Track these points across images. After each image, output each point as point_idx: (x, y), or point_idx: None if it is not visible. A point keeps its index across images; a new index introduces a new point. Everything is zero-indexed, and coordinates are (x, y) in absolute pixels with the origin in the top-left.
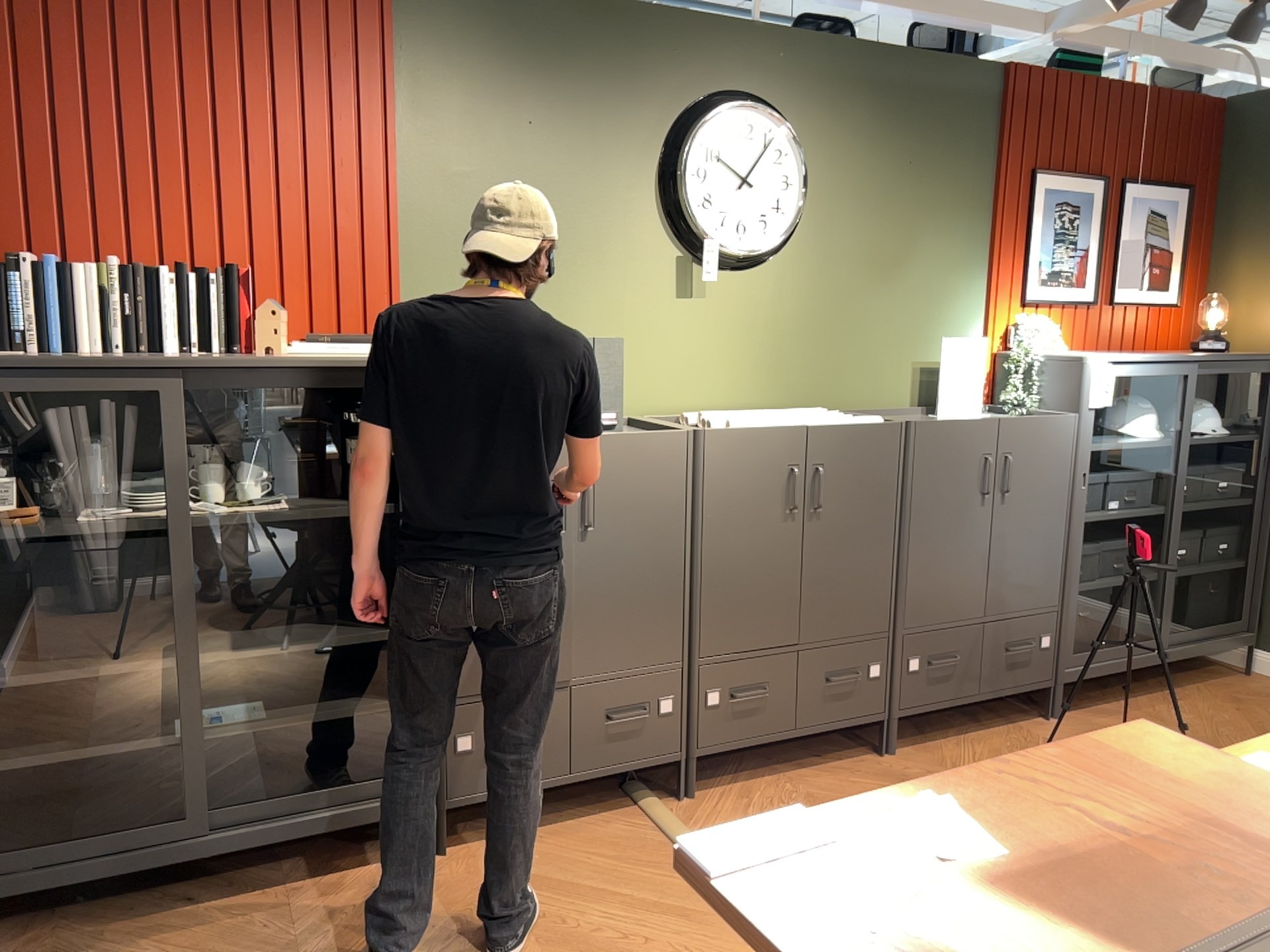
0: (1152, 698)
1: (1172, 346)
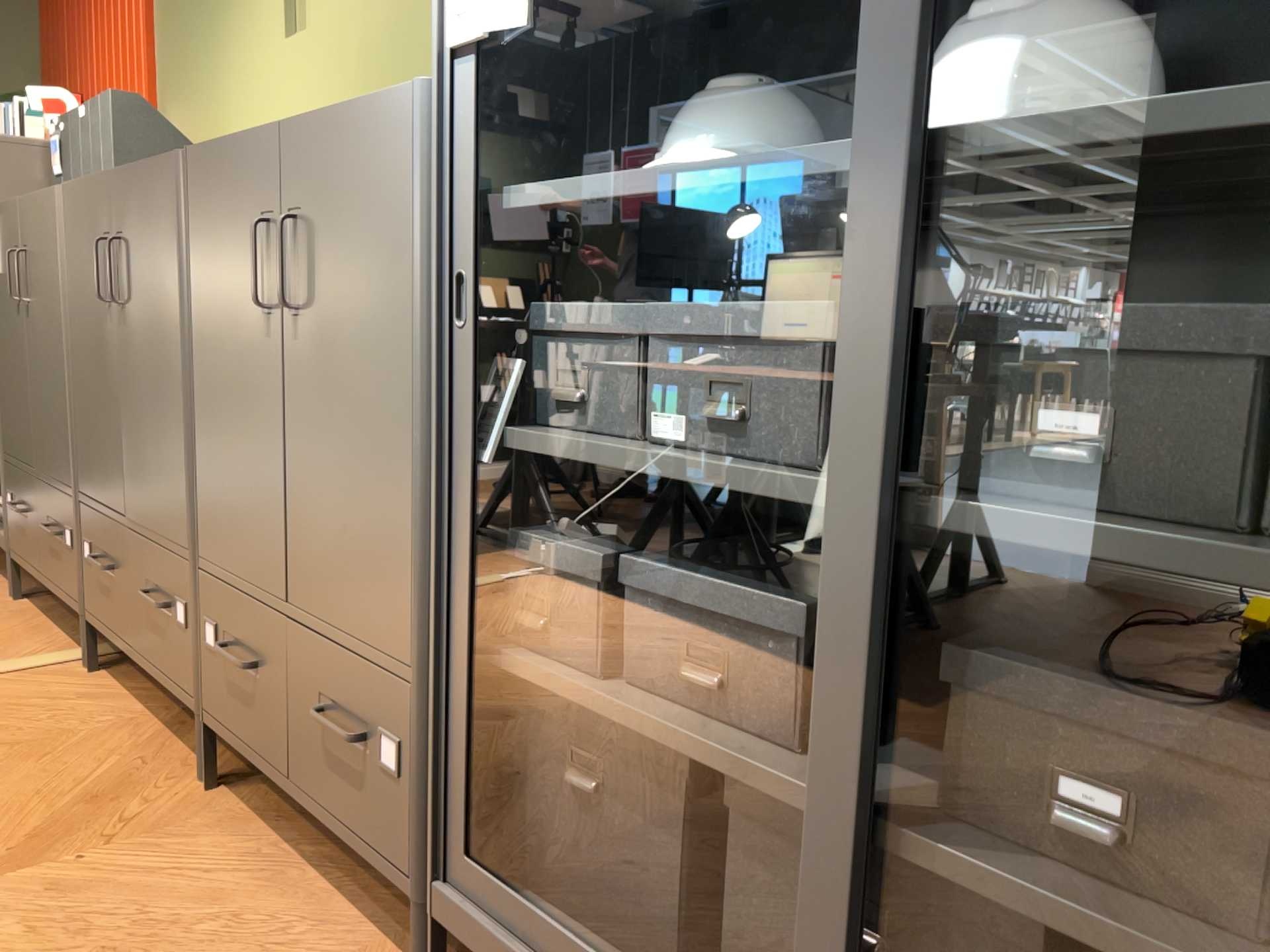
0: None
1: None
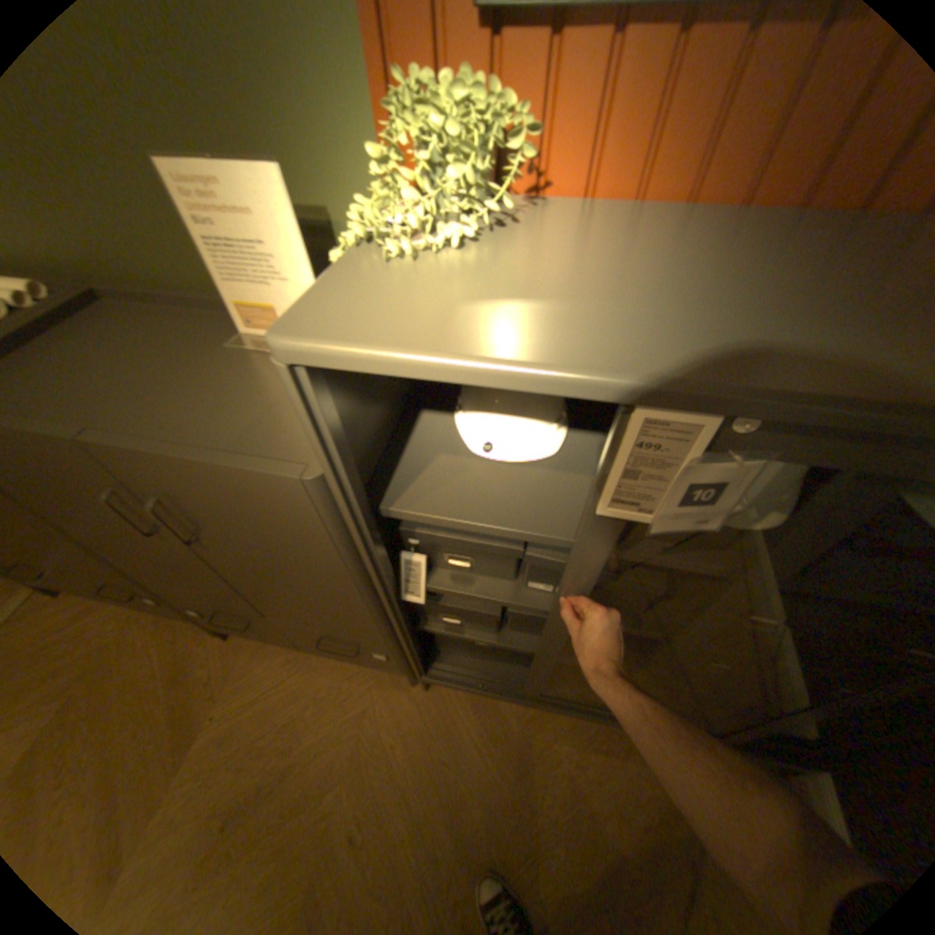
0: (574, 727)
1: None
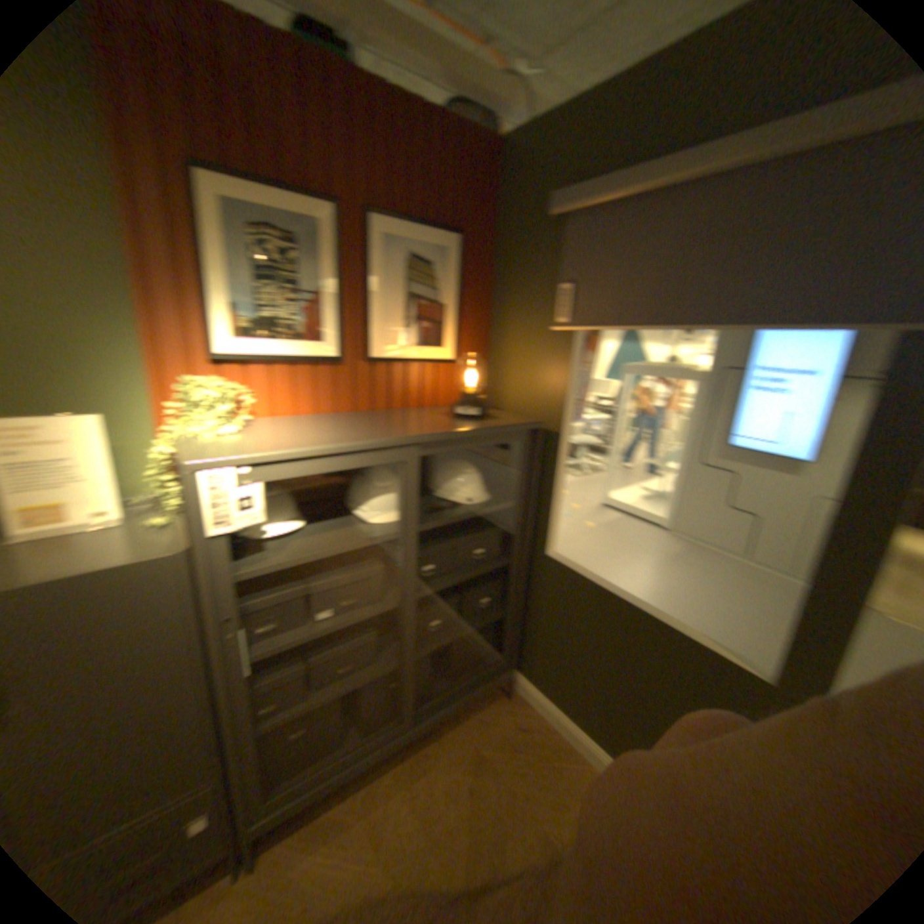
0: (394, 776)
1: (451, 400)
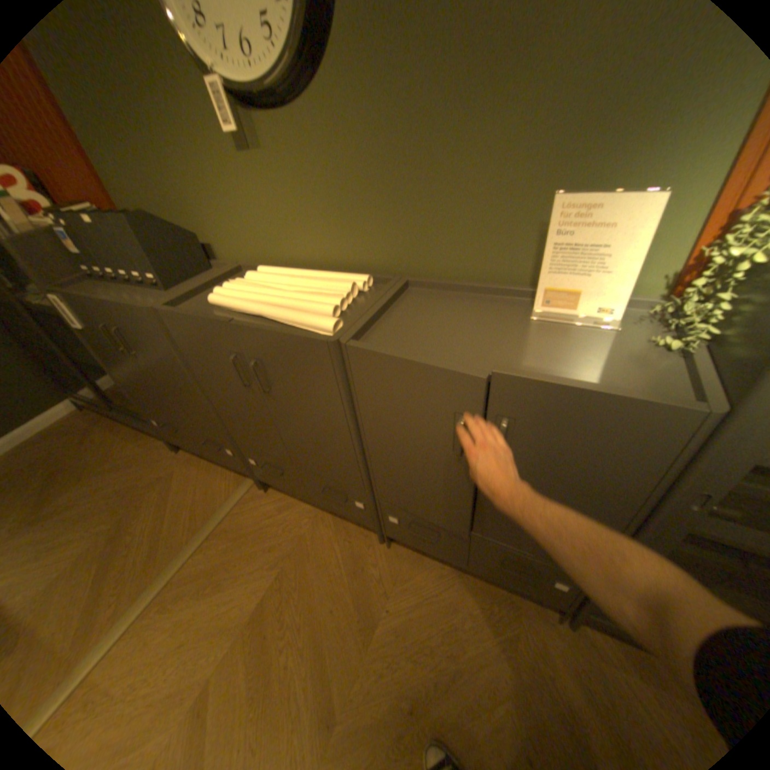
0: None
1: None
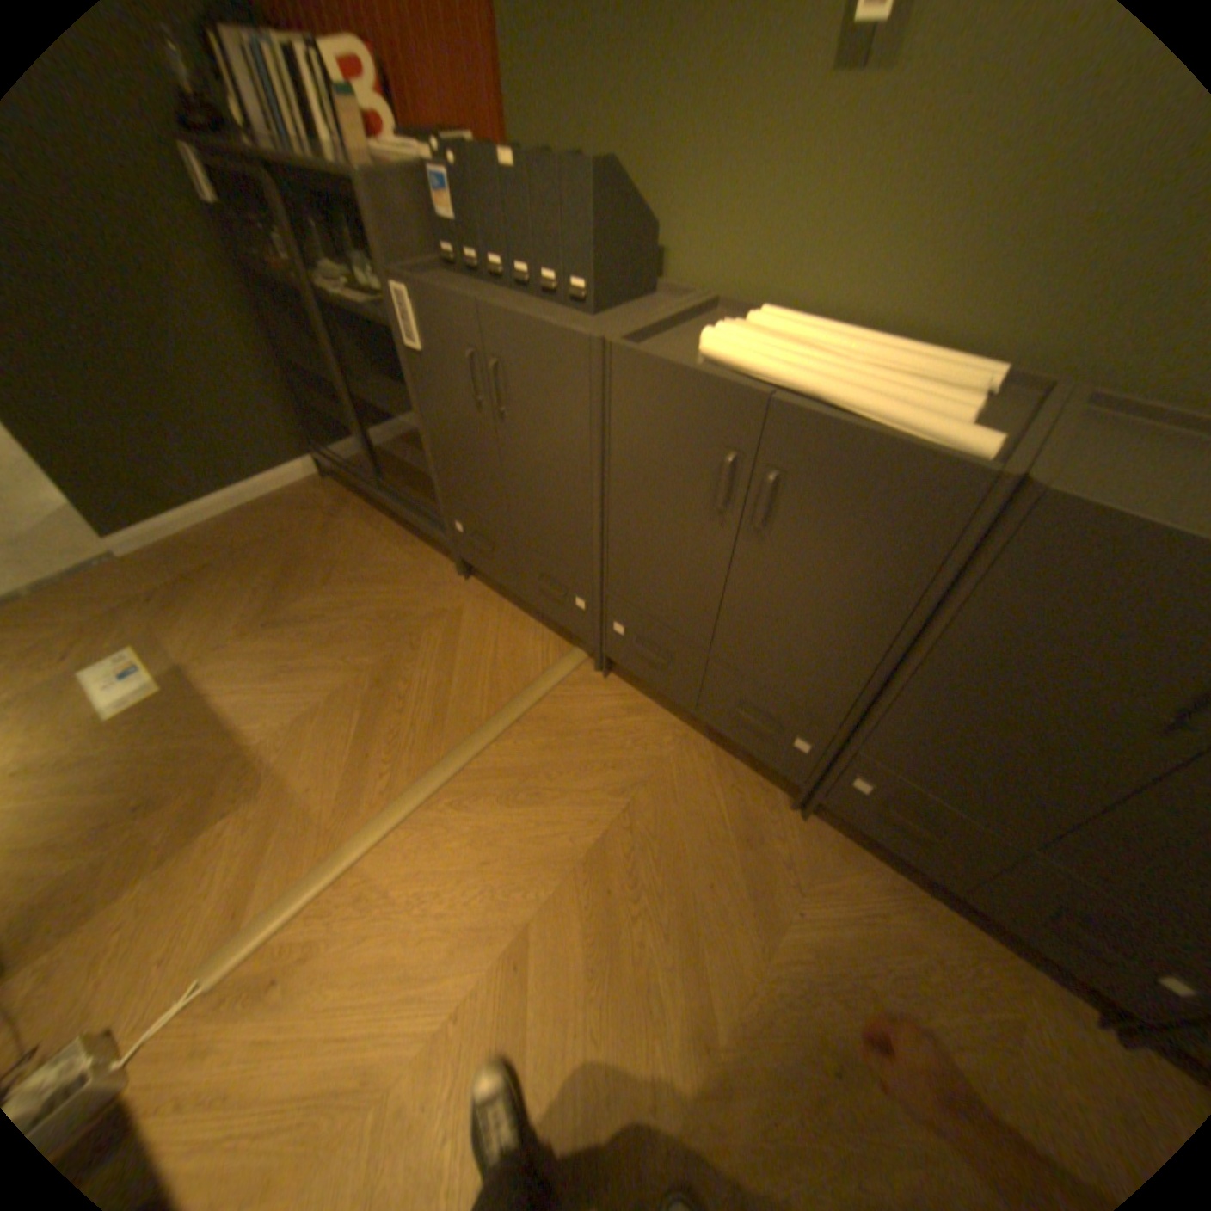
0: None
1: None
